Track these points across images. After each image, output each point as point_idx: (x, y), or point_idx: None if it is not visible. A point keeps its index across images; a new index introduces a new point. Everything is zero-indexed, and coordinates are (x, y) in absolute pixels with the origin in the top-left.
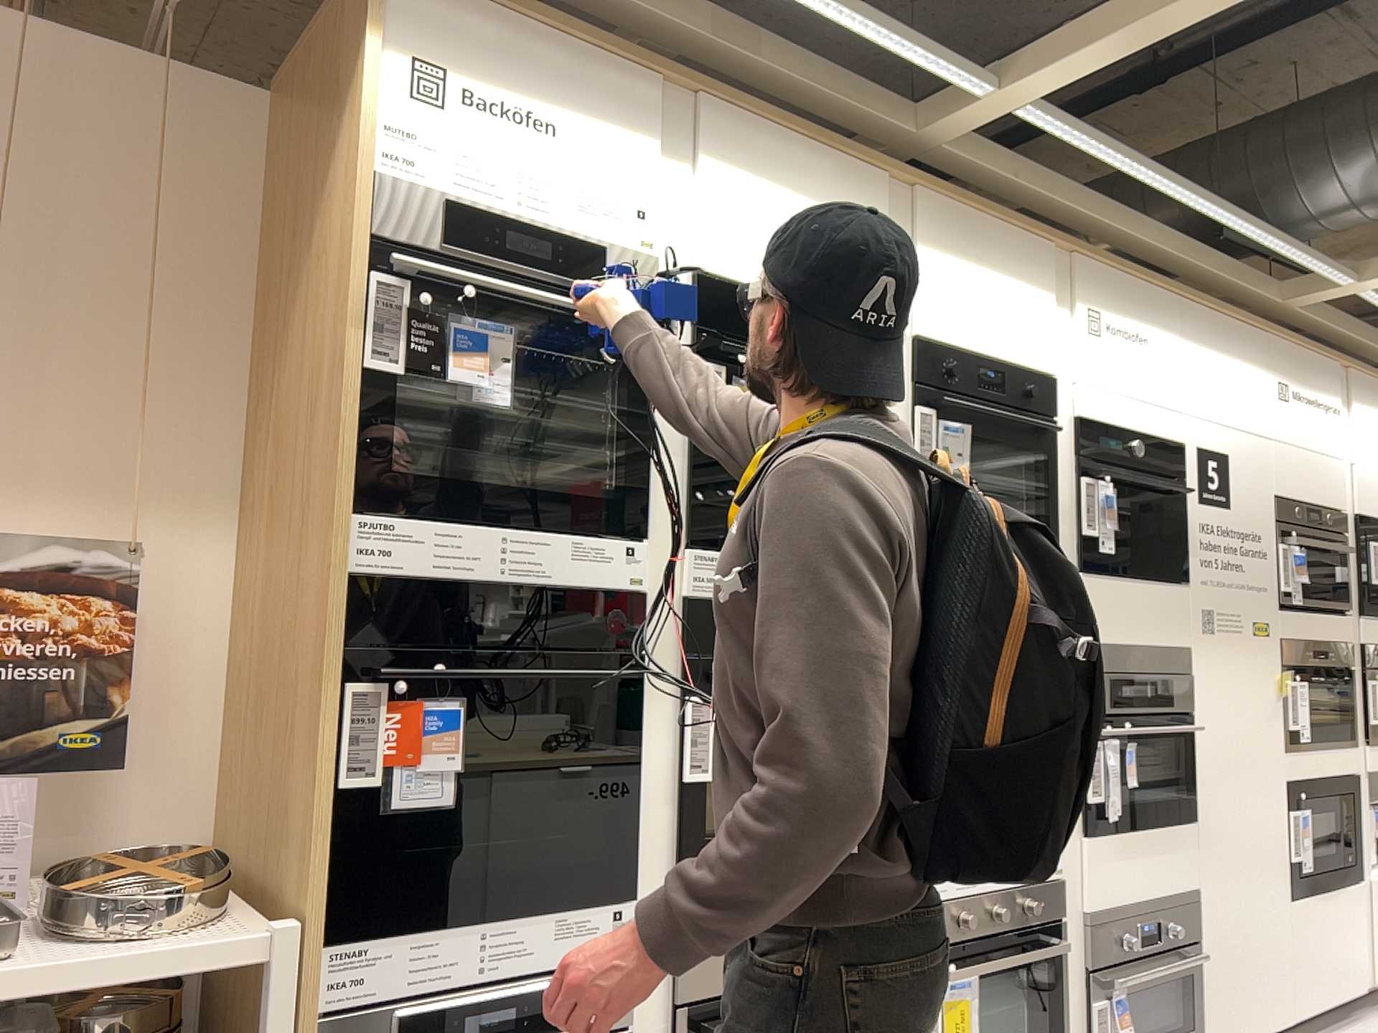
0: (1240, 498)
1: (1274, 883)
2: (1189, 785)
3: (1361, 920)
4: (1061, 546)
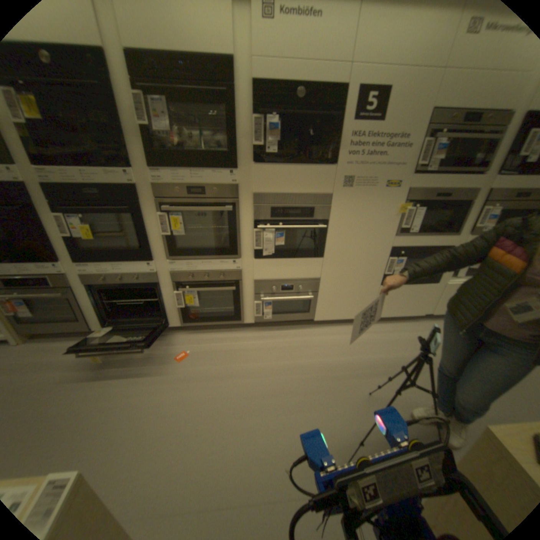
0: (399, 112)
1: (371, 280)
2: (321, 246)
3: (429, 296)
4: (243, 151)
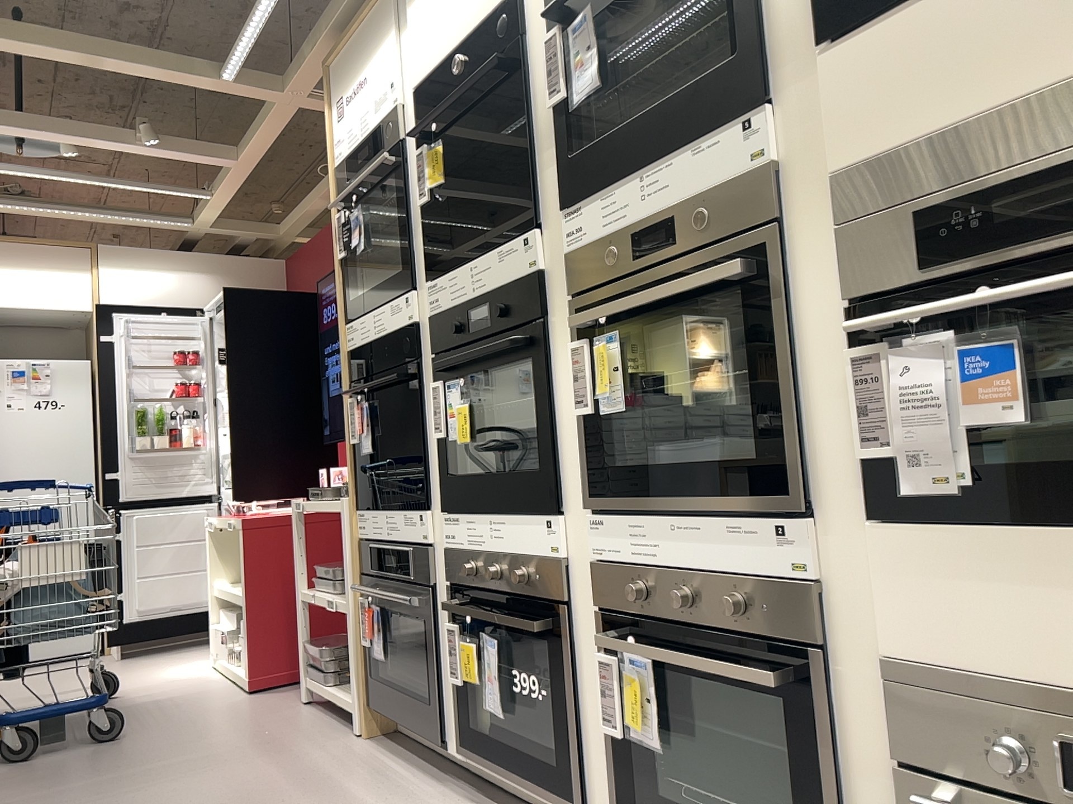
0: None
1: None
2: None
3: None
4: (783, 31)
